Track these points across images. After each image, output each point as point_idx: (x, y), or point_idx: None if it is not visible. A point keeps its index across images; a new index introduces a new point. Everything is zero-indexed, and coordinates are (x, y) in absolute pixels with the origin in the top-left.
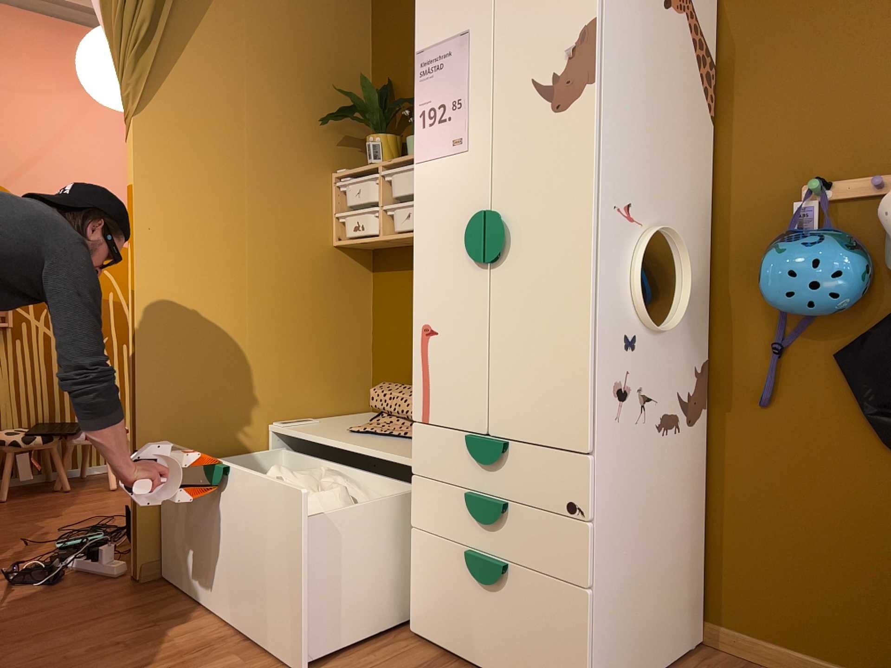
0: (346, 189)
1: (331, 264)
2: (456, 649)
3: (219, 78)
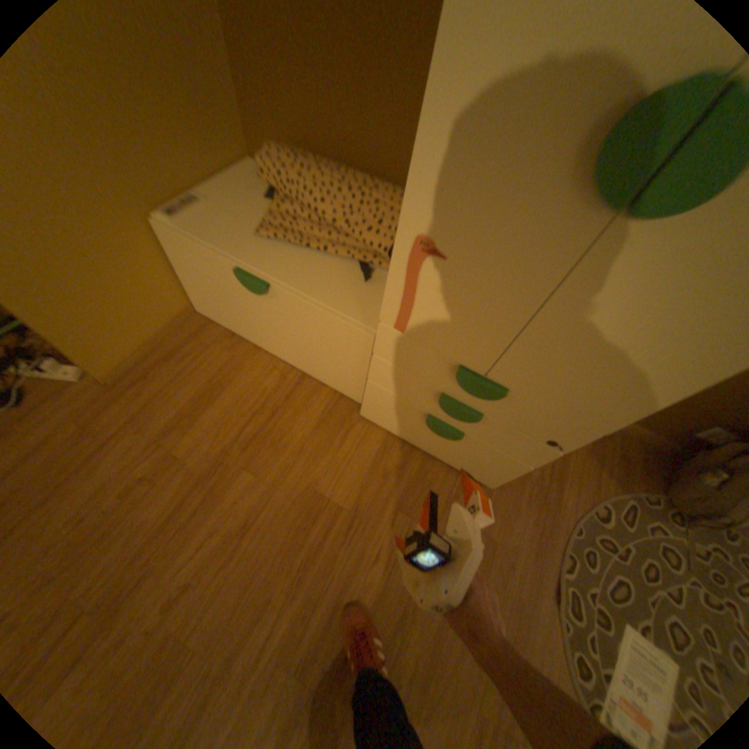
0: None
1: None
2: (400, 436)
3: None
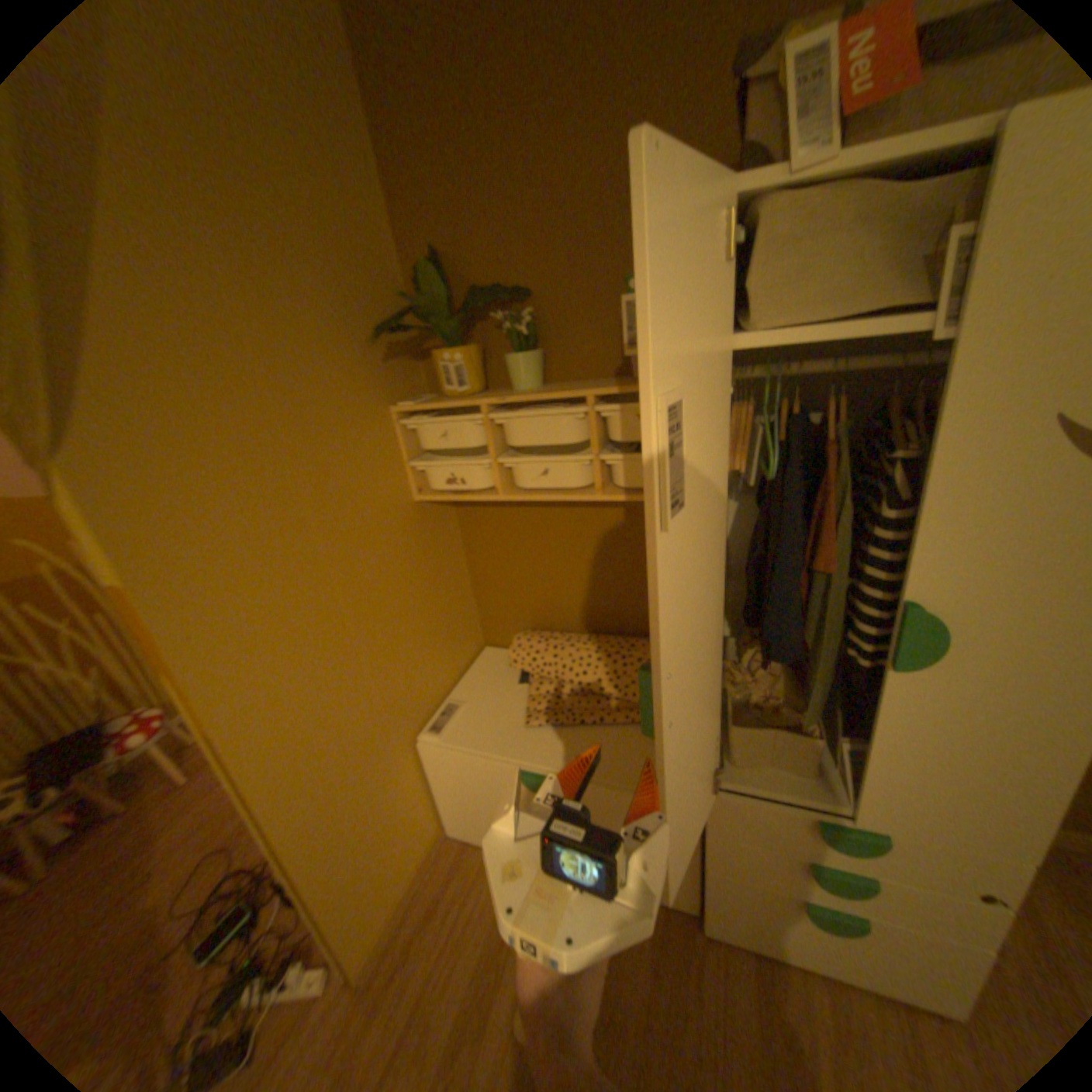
0: (422, 430)
1: (420, 524)
2: (777, 956)
3: (184, 310)
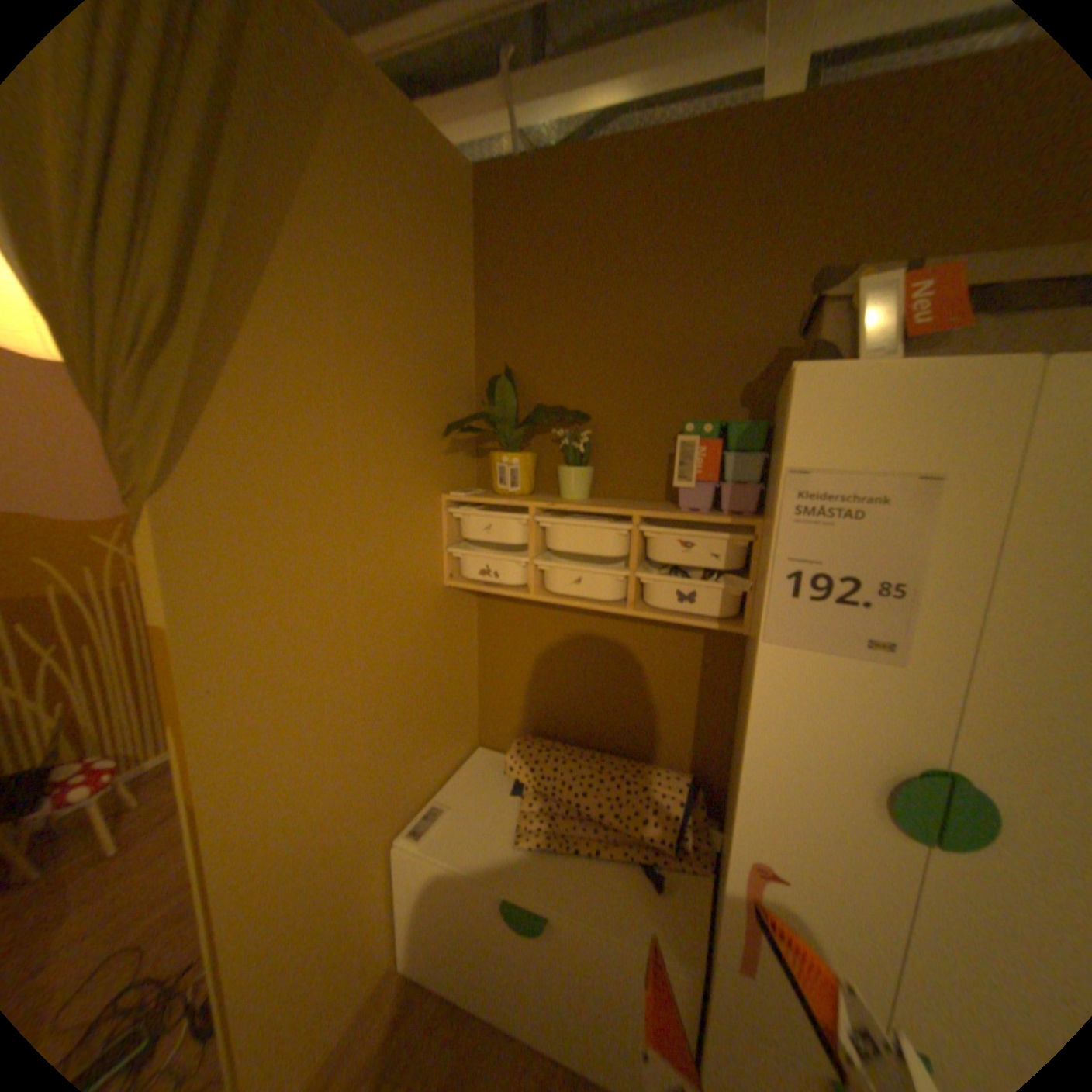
0: (468, 520)
1: (444, 608)
2: None
3: (297, 386)
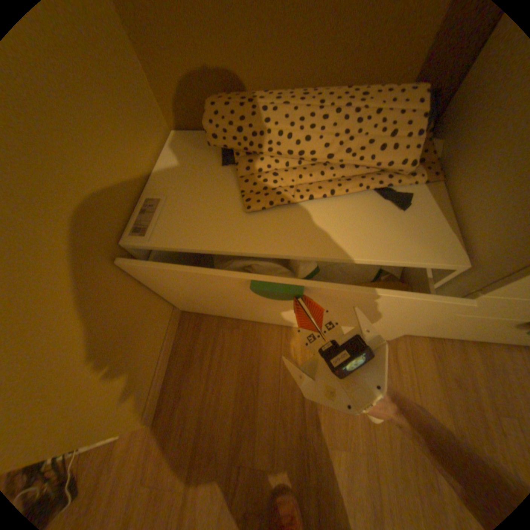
0: None
1: None
2: (448, 336)
3: None
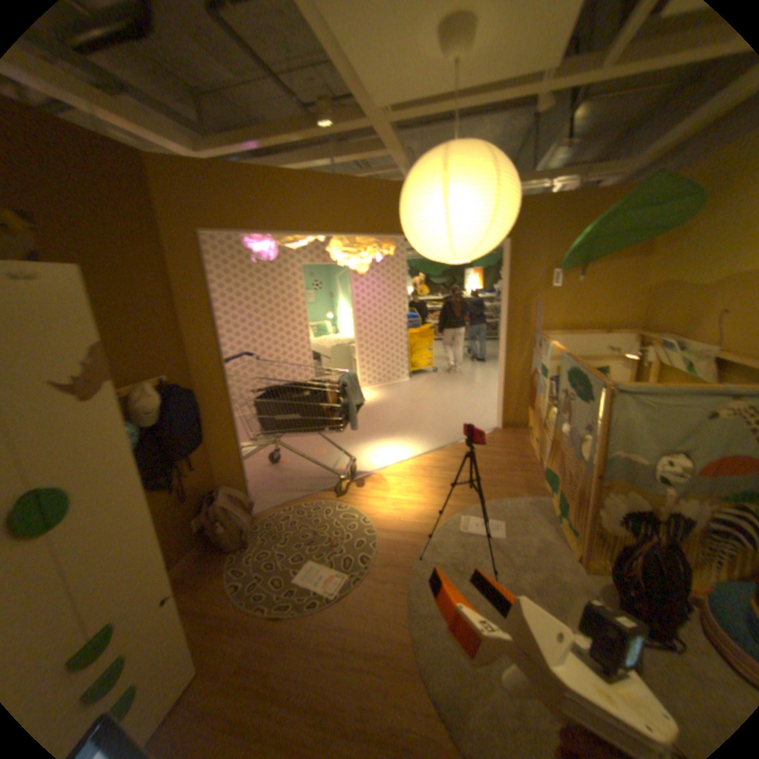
0: None
1: None
2: None
3: None
